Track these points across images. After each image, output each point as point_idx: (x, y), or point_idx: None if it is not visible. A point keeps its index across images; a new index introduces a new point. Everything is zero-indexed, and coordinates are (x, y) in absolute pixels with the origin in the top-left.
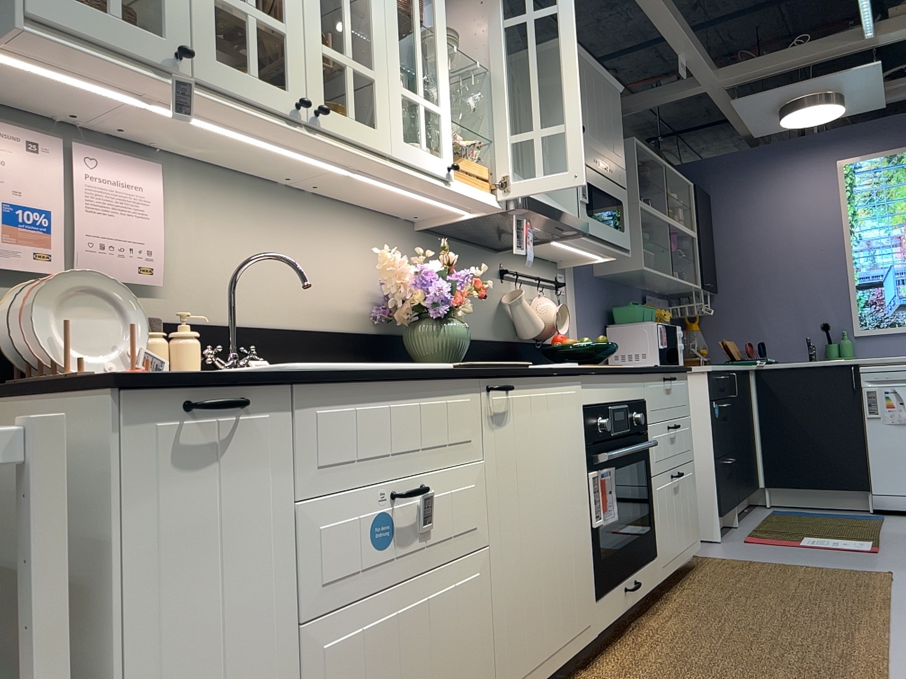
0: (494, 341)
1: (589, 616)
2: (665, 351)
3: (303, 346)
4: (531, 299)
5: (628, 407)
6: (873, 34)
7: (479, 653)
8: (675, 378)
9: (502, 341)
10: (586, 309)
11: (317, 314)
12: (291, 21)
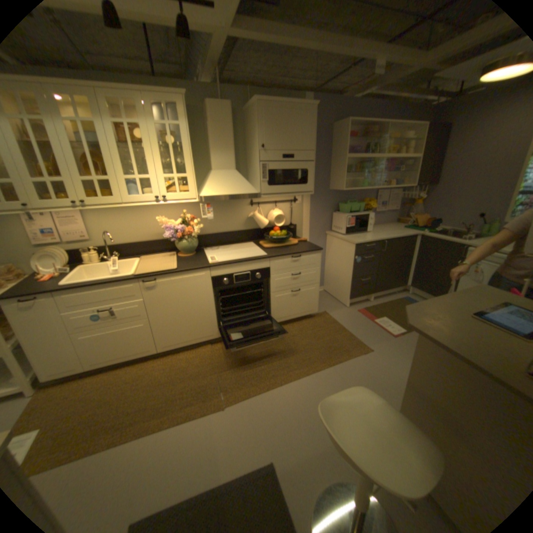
0: (243, 231)
1: (211, 333)
2: (351, 228)
3: (143, 246)
4: (271, 210)
5: (250, 272)
6: None
7: (145, 340)
8: (303, 255)
9: (248, 230)
10: (317, 207)
11: (149, 236)
12: (65, 175)
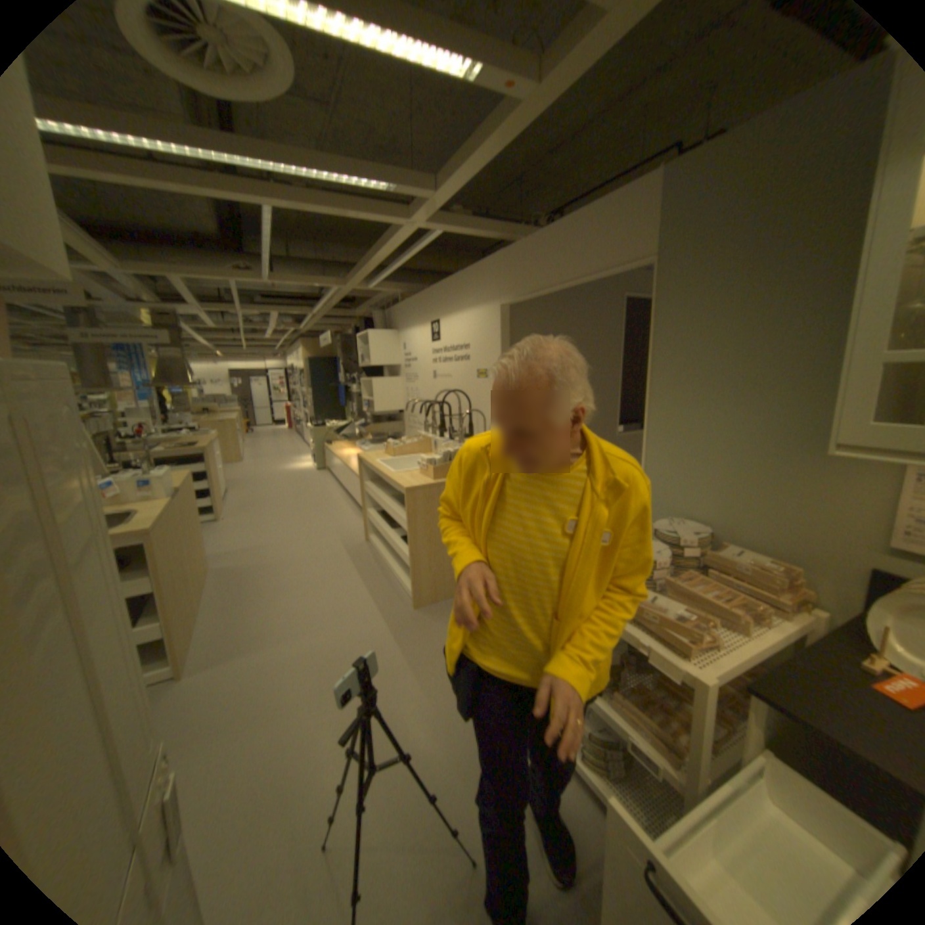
0: None
1: None
2: None
3: None
4: None
5: None
6: None
7: None
8: None
9: None
10: None
11: None
12: None
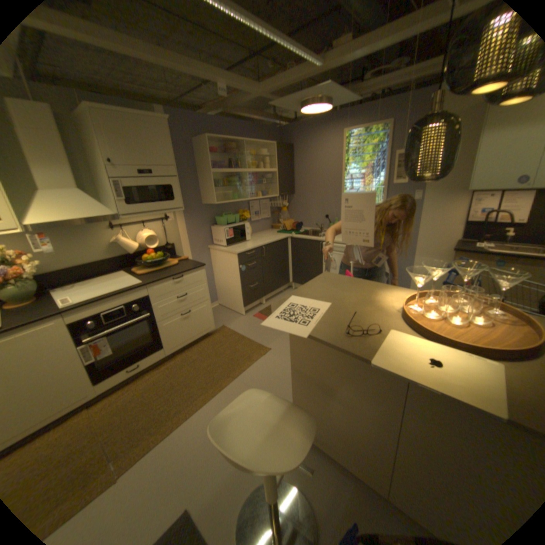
0: (106, 259)
1: (83, 394)
2: (230, 239)
3: None
4: (140, 231)
5: (124, 306)
6: (321, 62)
7: None
8: (186, 274)
9: (114, 257)
10: (193, 222)
11: None
12: None
